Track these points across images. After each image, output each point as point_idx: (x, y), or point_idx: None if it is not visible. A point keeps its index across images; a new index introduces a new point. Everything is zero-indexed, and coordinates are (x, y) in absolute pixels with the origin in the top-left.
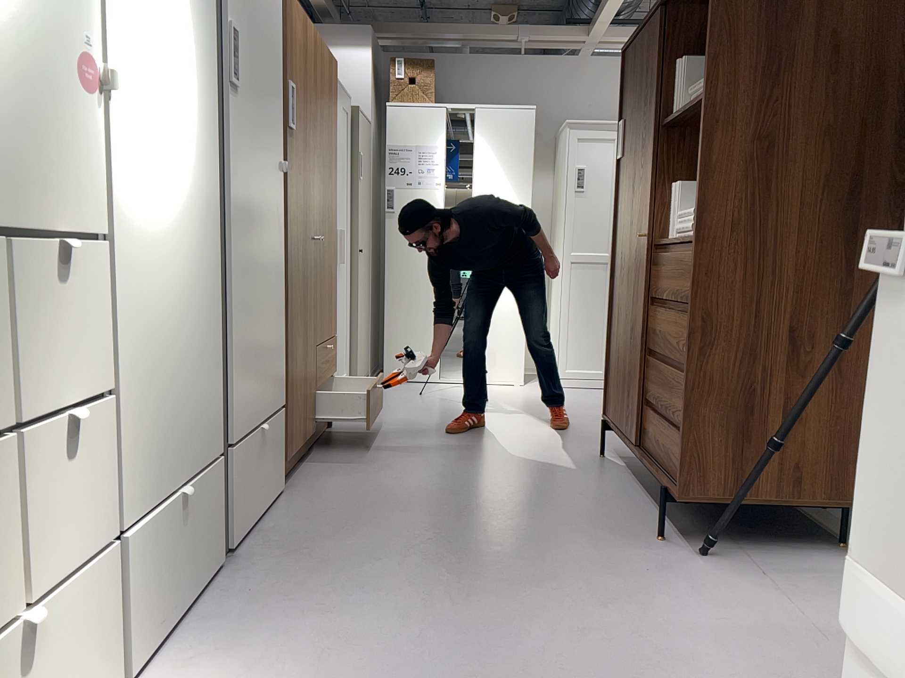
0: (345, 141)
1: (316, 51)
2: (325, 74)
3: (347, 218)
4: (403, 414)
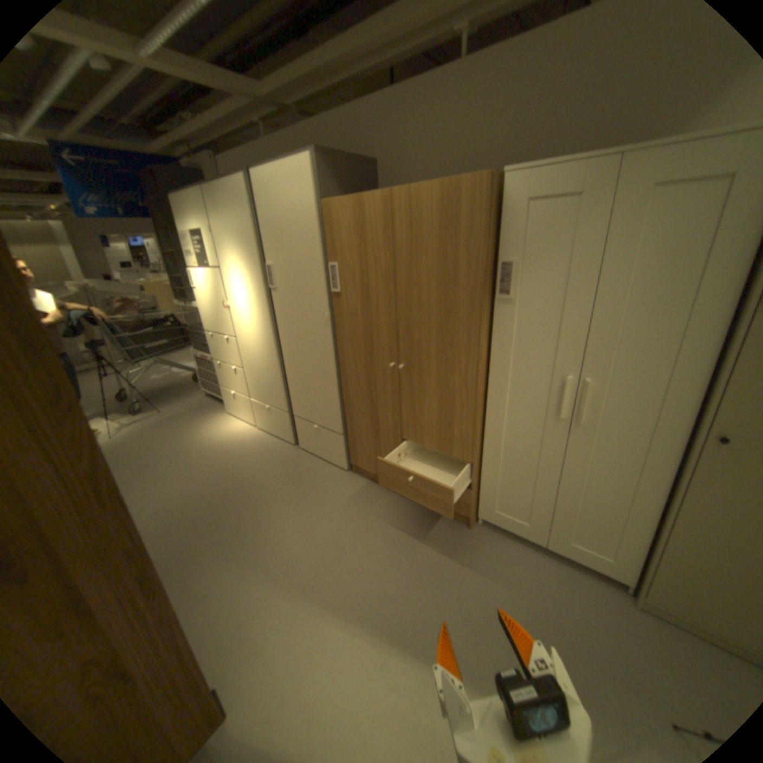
0: (677, 240)
1: (392, 209)
2: (423, 217)
3: (674, 372)
4: (512, 614)
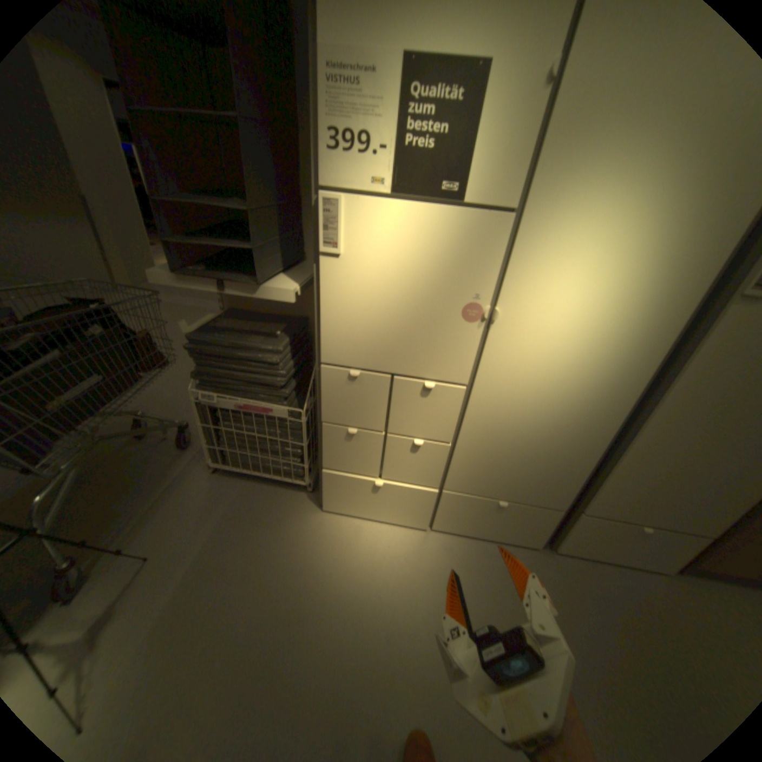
0: None
1: None
2: None
3: None
4: None
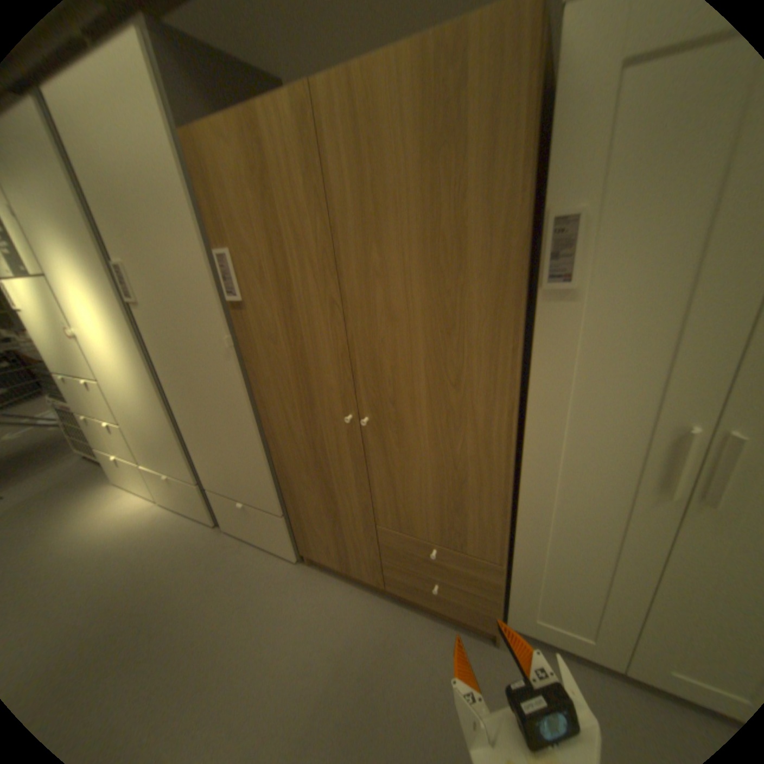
0: None
1: (315, 121)
2: (382, 129)
3: None
4: None
